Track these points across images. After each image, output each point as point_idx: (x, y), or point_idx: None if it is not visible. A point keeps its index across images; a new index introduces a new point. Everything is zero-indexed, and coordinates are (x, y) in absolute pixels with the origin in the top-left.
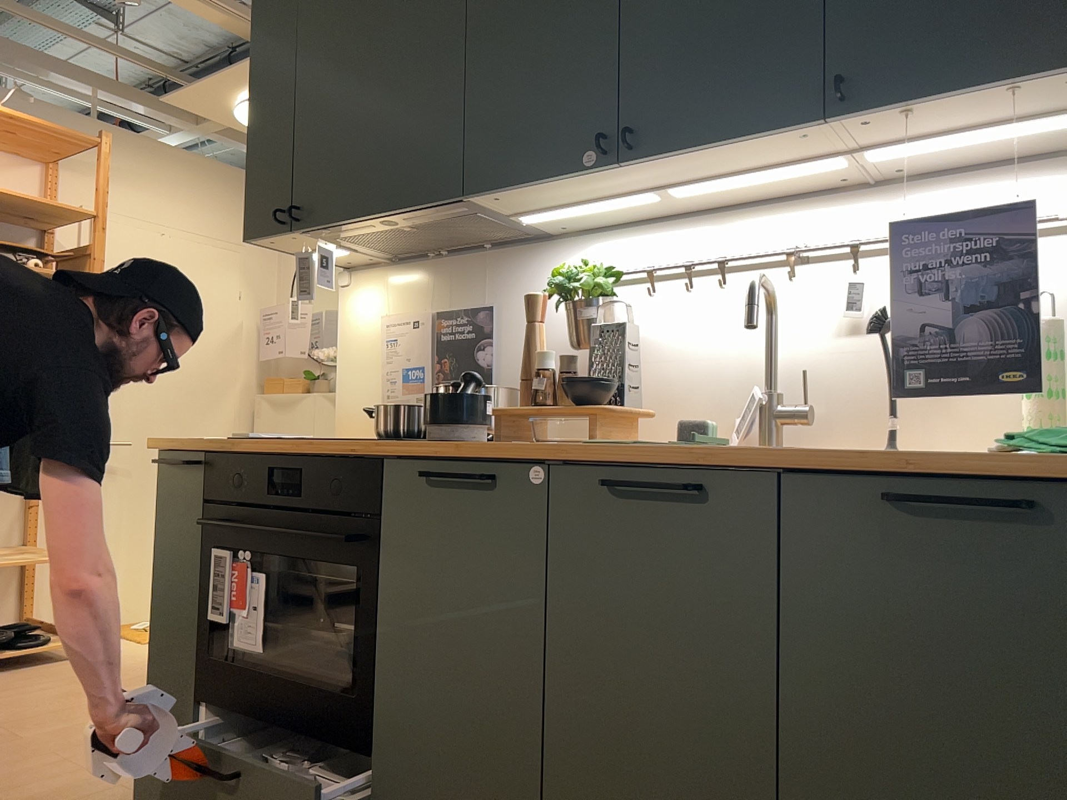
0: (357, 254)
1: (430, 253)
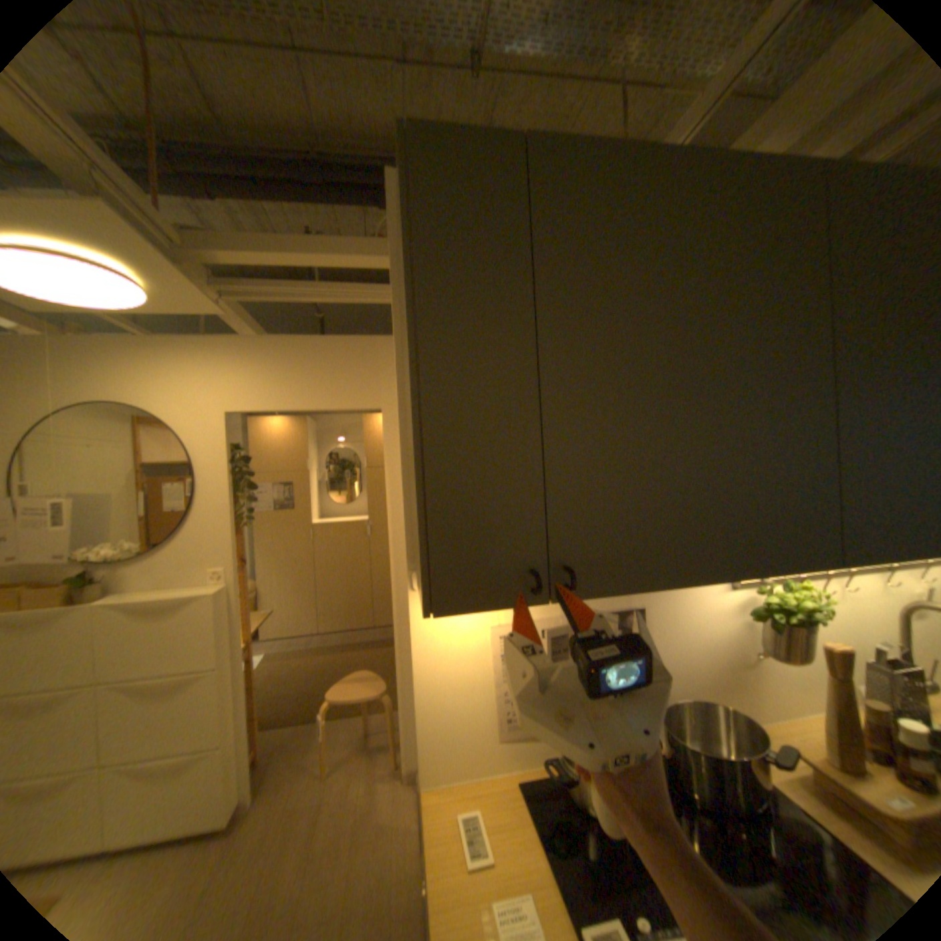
0: None
1: None
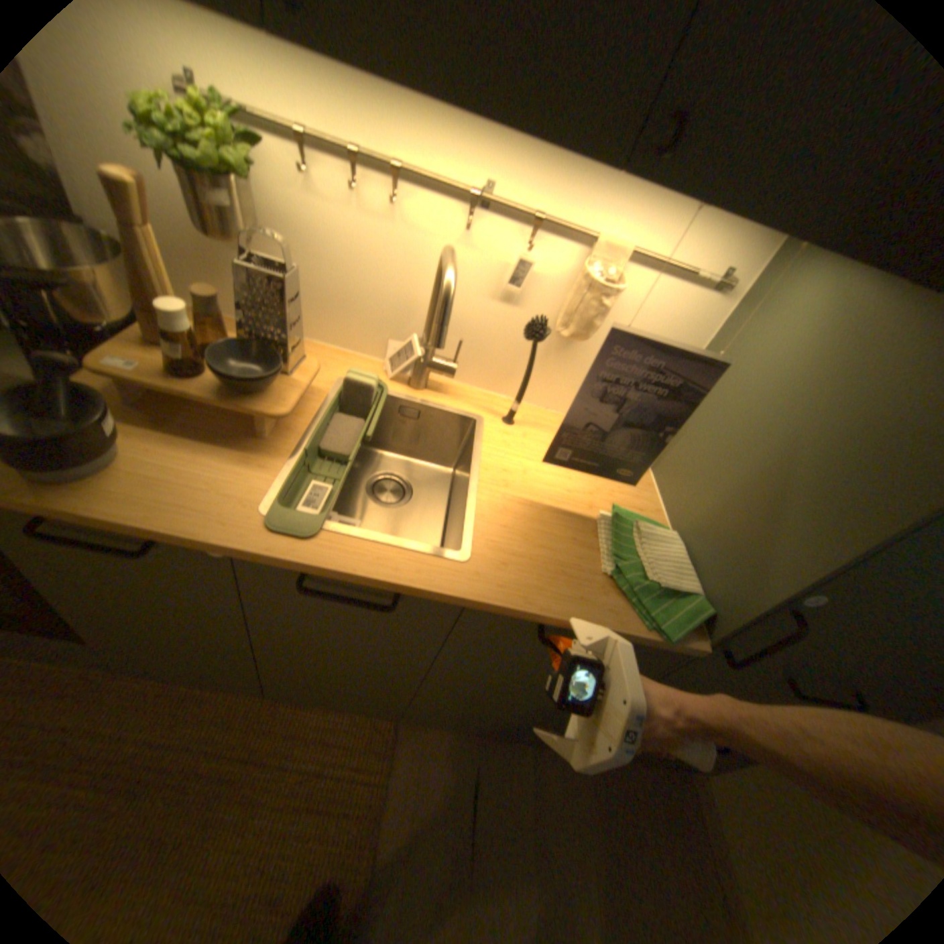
0: None
1: None
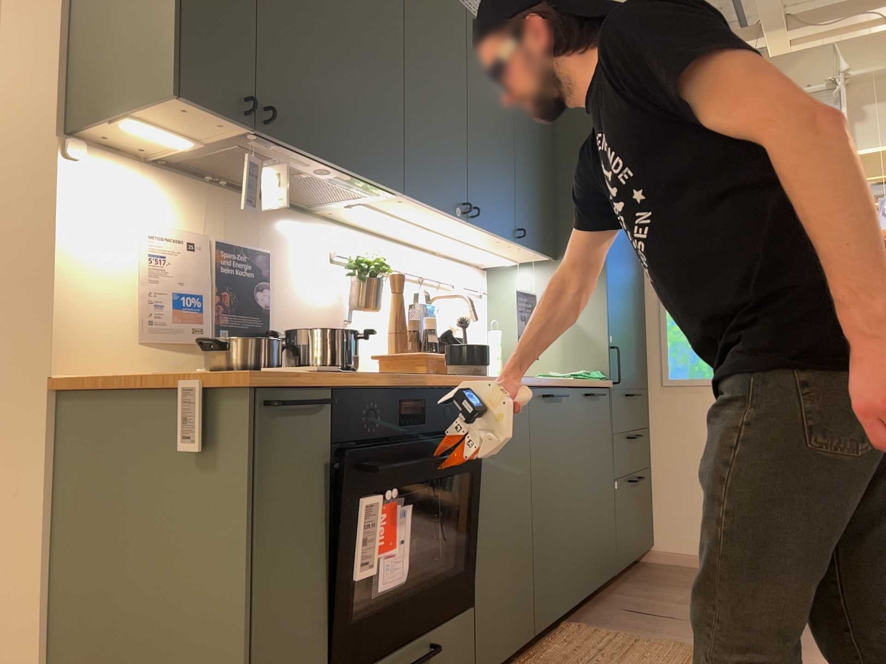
0: (169, 147)
1: (212, 177)
